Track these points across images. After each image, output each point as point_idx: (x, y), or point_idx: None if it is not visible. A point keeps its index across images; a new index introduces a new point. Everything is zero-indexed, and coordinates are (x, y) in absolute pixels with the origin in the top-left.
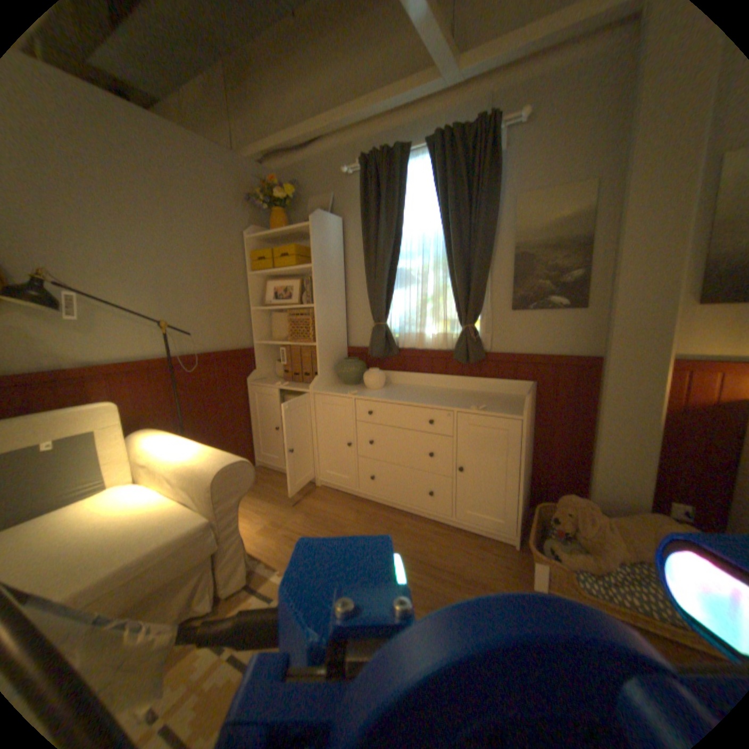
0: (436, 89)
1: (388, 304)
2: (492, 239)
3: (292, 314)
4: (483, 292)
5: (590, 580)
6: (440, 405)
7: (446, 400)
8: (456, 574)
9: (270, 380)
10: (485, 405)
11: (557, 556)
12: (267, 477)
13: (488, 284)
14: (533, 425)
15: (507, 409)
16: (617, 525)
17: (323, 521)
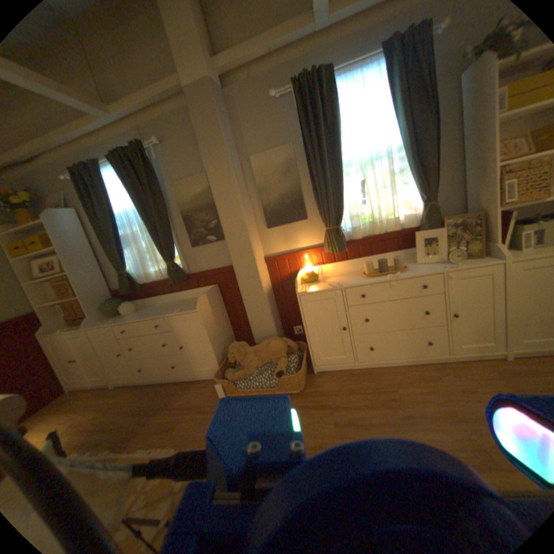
0: (104, 123)
1: (121, 259)
2: (164, 210)
3: (57, 280)
4: (171, 241)
5: (241, 381)
6: (158, 315)
7: (165, 310)
8: (183, 407)
9: (55, 330)
10: (182, 308)
11: (226, 376)
12: (72, 397)
13: (174, 236)
14: (222, 308)
15: (194, 306)
16: (254, 349)
17: (108, 410)
